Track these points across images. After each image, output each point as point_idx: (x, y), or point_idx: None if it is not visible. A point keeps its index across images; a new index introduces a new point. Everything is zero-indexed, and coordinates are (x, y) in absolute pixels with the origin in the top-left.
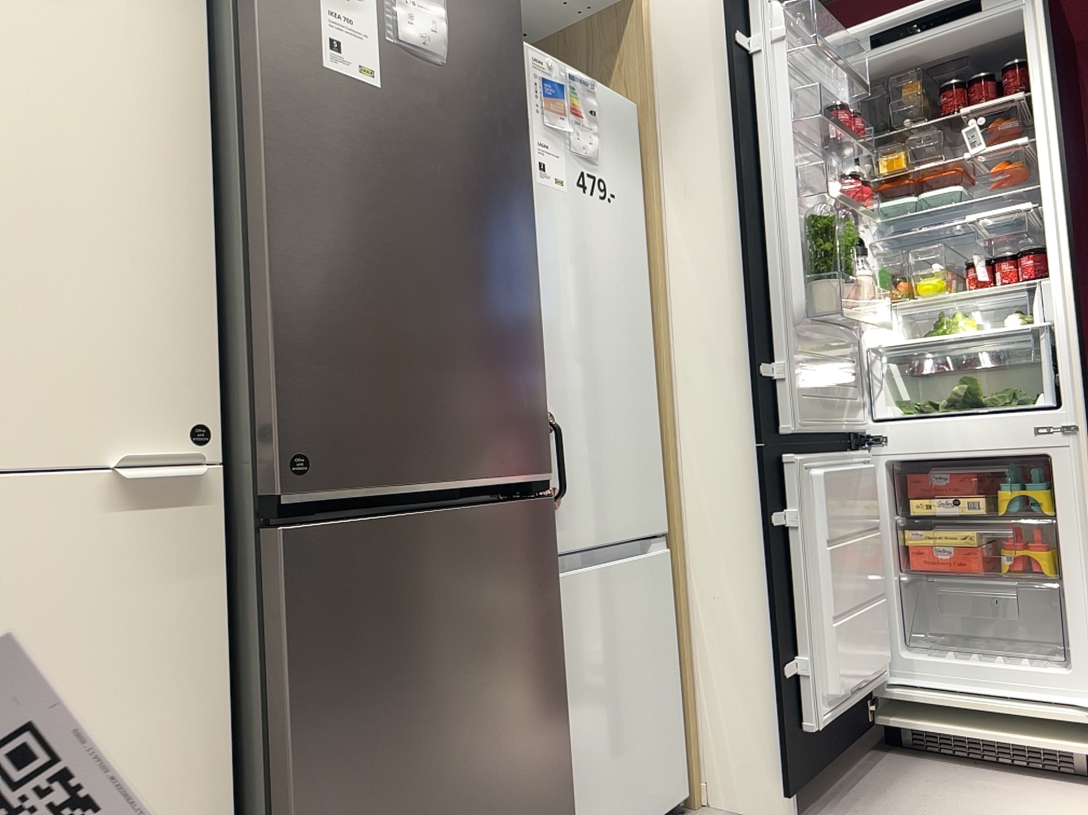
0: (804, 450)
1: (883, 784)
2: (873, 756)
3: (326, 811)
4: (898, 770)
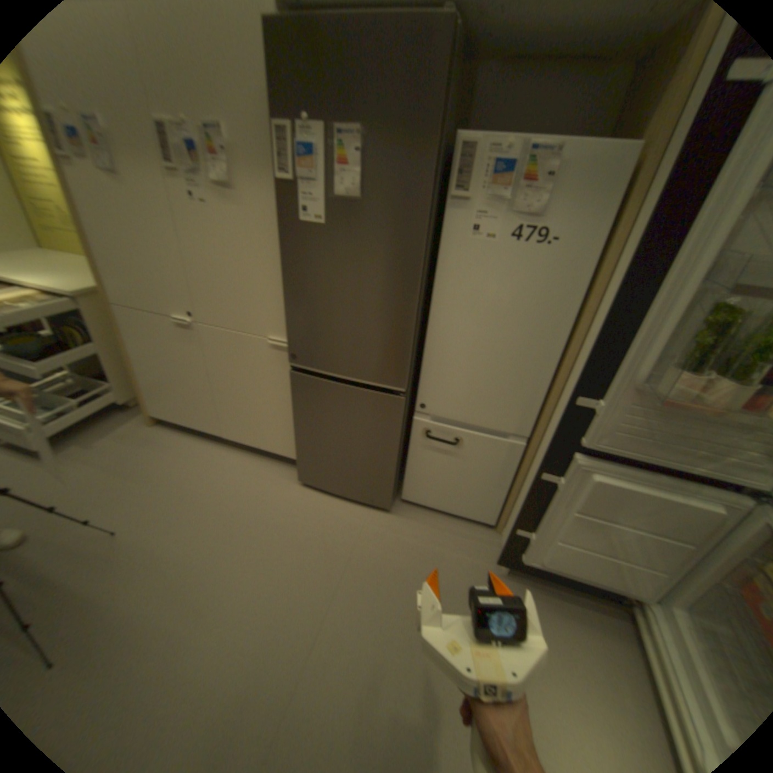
0: (622, 460)
1: (577, 617)
2: (616, 613)
3: (302, 434)
4: (604, 627)
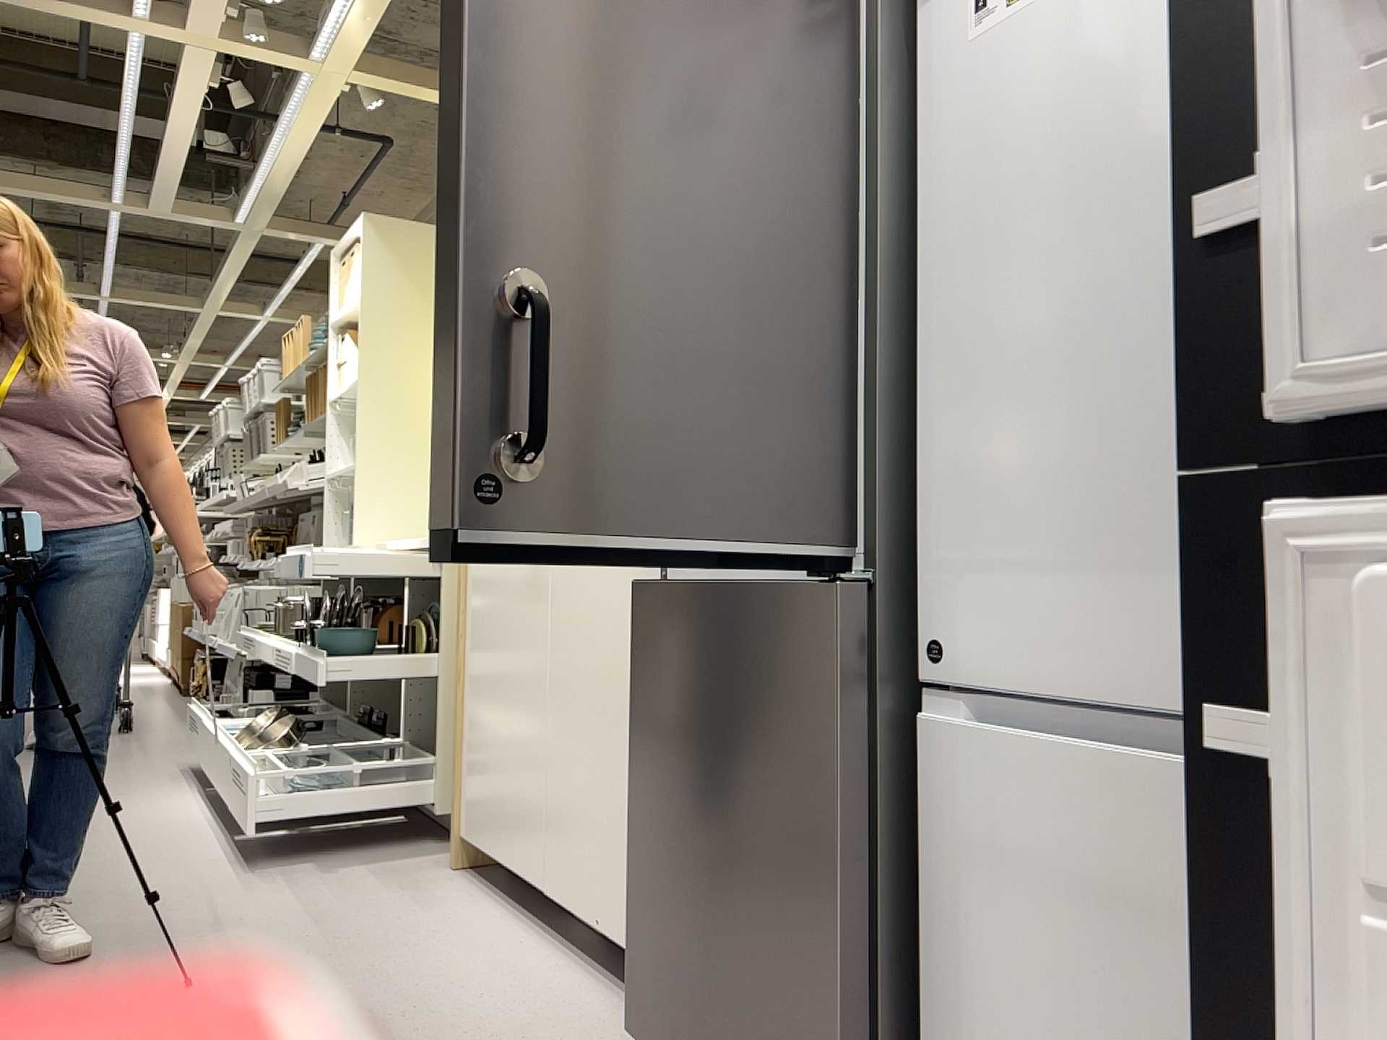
0: None
1: None
2: None
3: (643, 816)
4: None
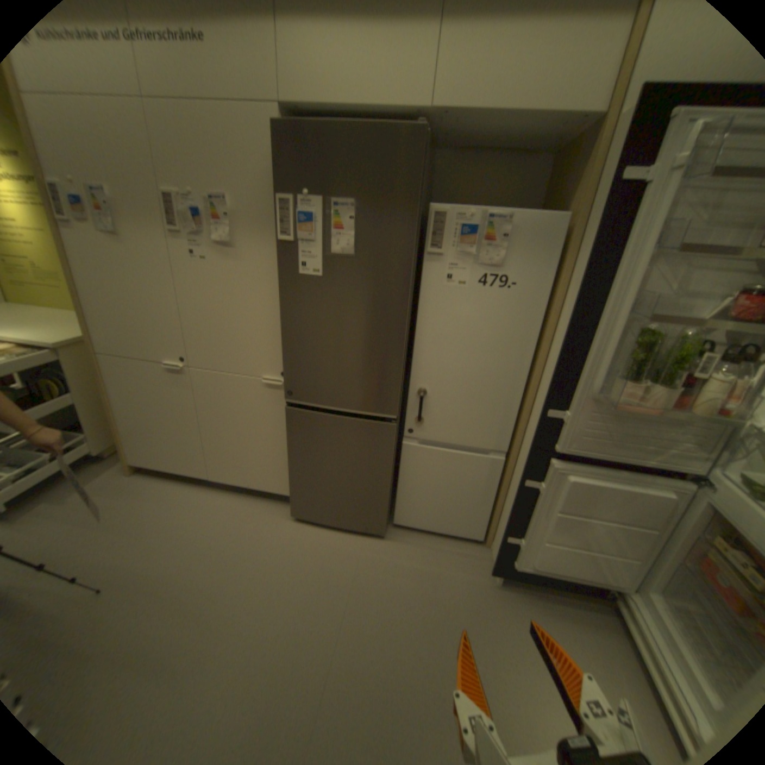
0: (589, 461)
1: (570, 618)
2: (603, 610)
3: (298, 468)
4: (595, 624)
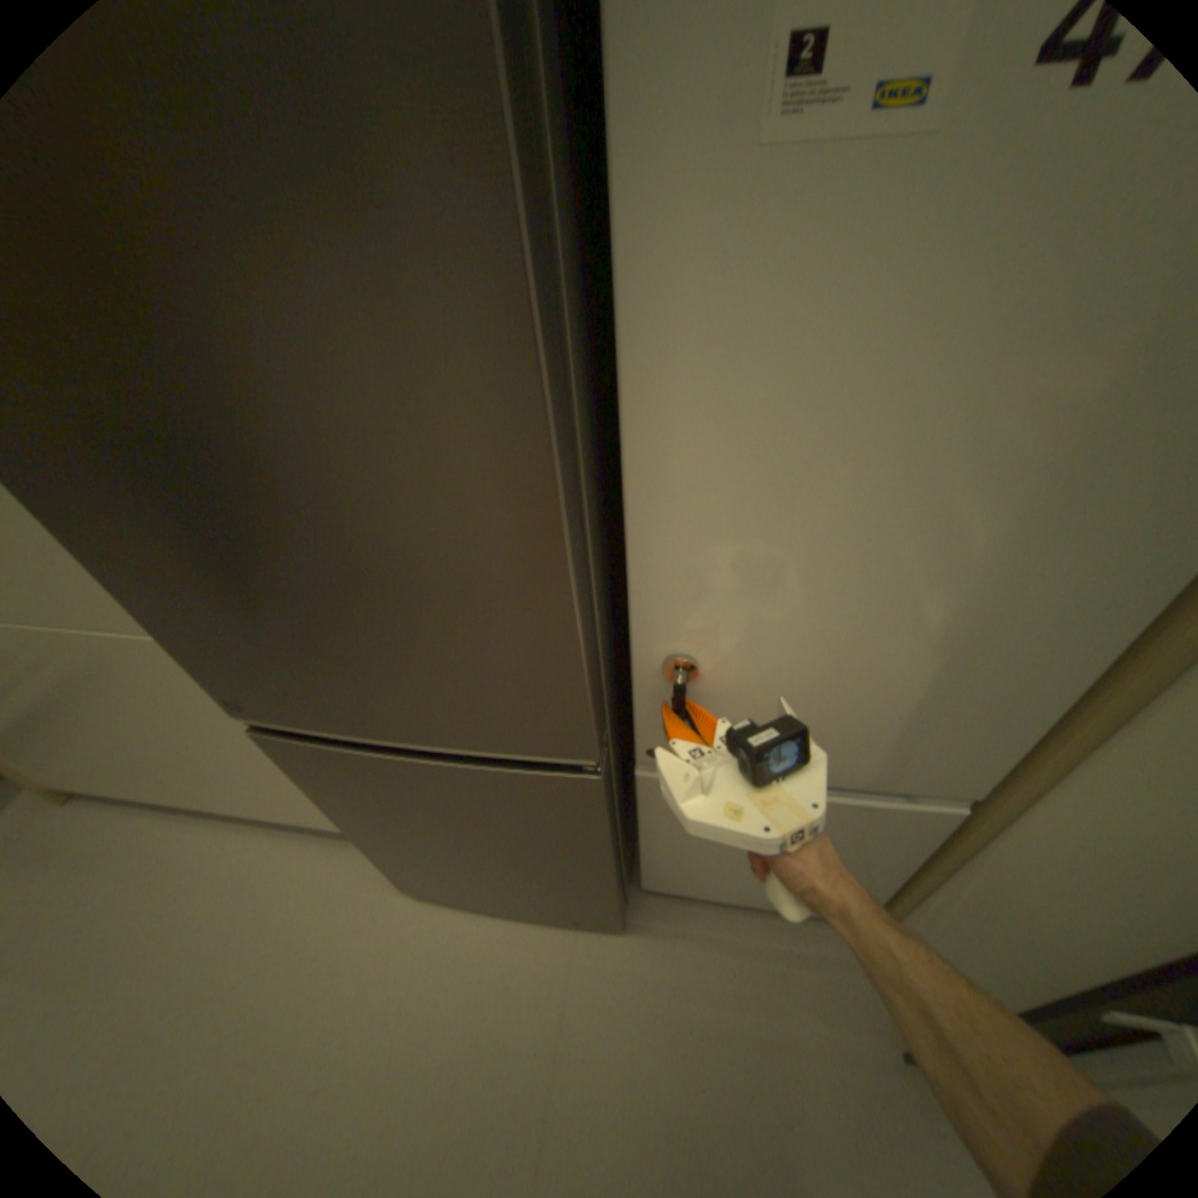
0: None
1: None
2: None
3: (364, 835)
4: None
